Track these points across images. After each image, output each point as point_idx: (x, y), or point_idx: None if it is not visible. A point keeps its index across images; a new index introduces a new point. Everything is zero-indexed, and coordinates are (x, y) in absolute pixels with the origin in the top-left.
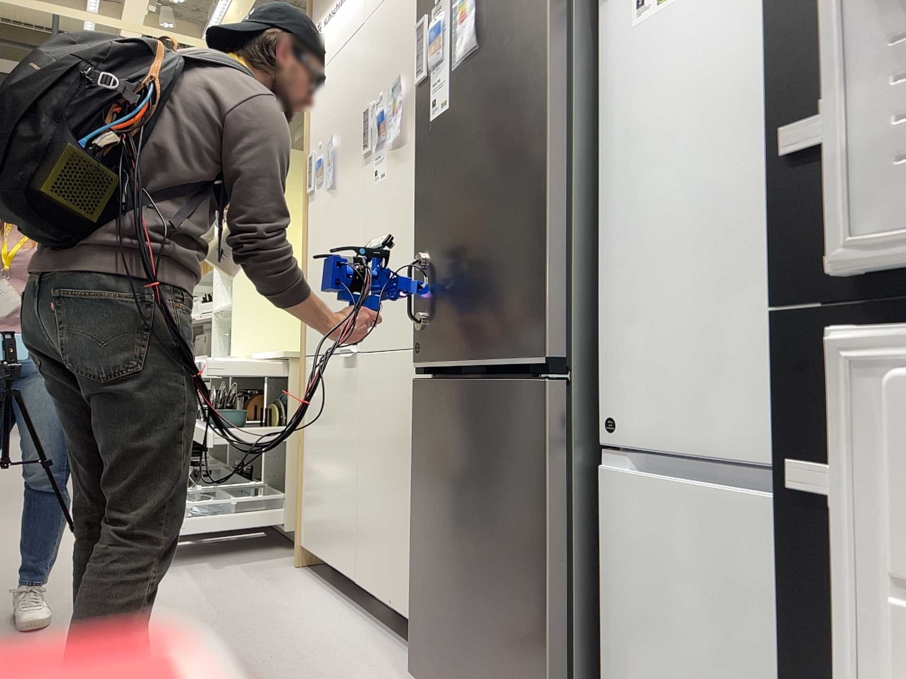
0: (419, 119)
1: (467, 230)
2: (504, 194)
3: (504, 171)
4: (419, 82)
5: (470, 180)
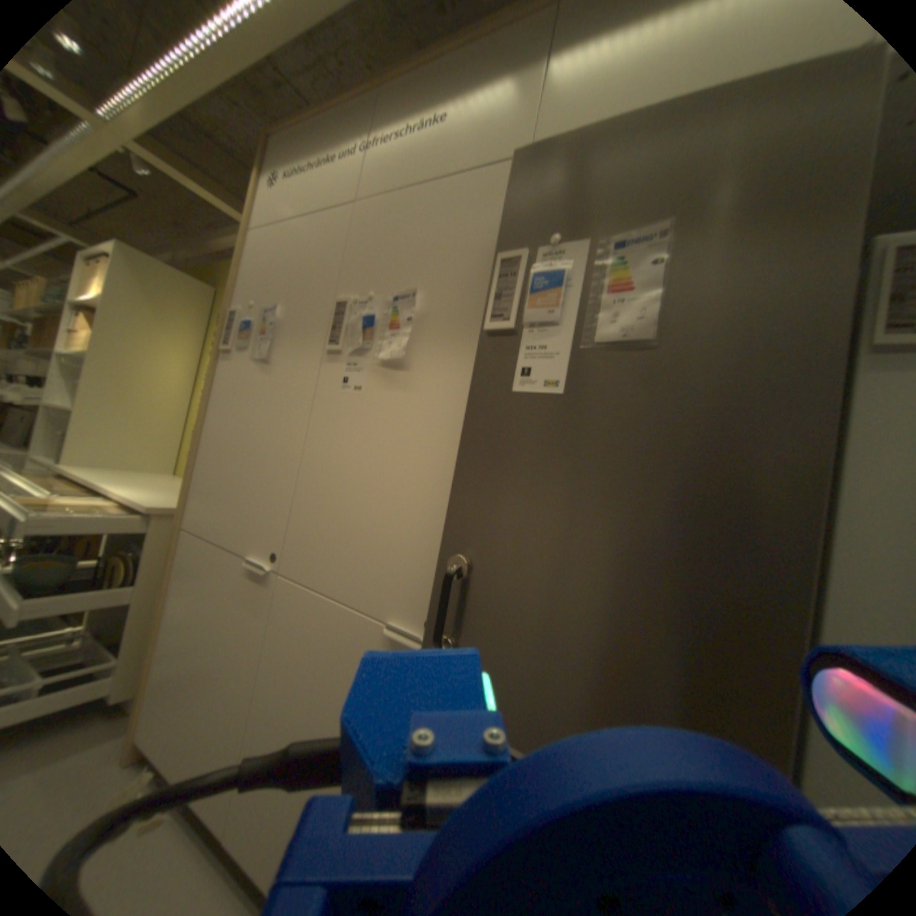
0: (486, 376)
1: (584, 581)
2: (688, 576)
3: (694, 543)
4: (495, 329)
5: (604, 517)
